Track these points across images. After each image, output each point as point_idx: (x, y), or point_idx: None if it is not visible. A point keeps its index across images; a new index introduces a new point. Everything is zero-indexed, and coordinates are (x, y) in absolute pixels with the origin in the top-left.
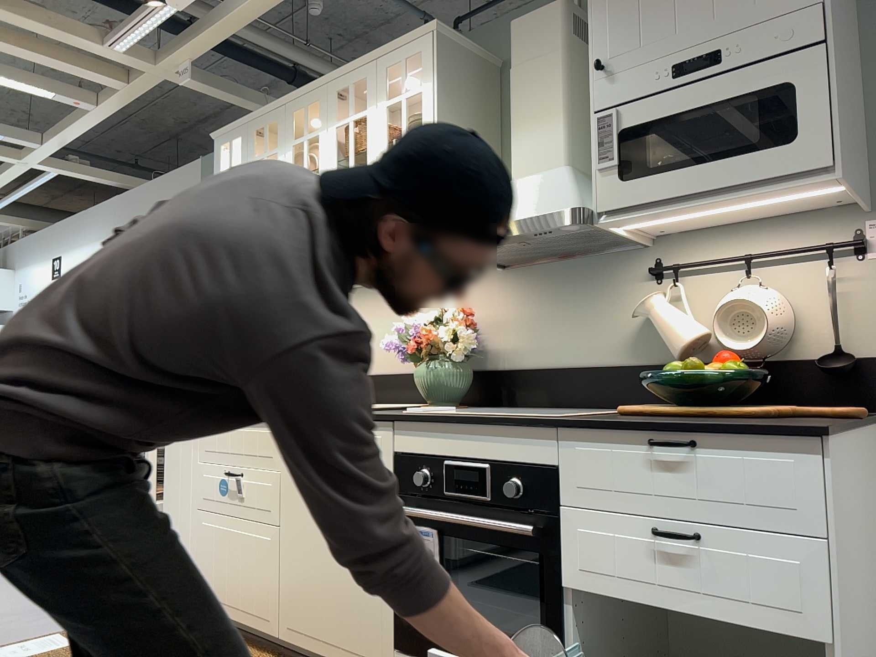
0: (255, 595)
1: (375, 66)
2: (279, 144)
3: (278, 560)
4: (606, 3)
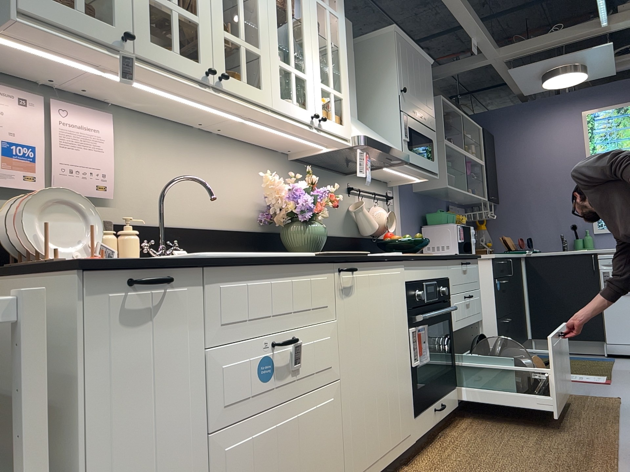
0: None
1: None
2: None
3: (341, 416)
4: (402, 62)
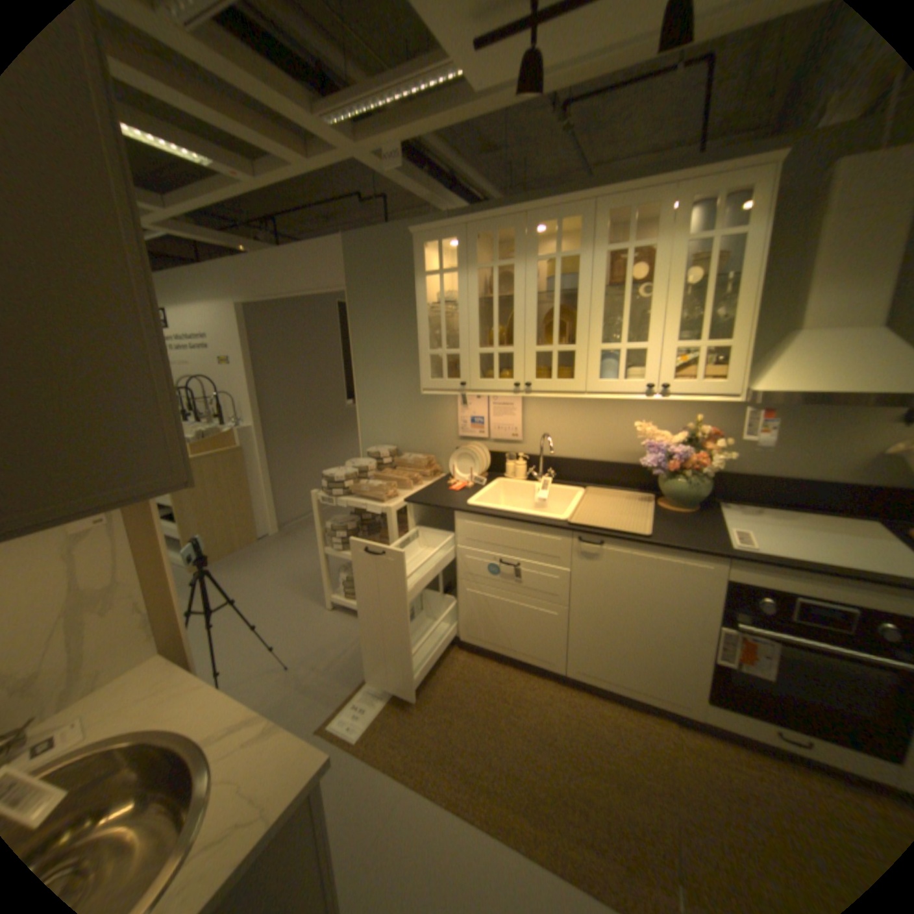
0: (539, 648)
1: (676, 189)
2: (517, 256)
3: (568, 630)
4: None
